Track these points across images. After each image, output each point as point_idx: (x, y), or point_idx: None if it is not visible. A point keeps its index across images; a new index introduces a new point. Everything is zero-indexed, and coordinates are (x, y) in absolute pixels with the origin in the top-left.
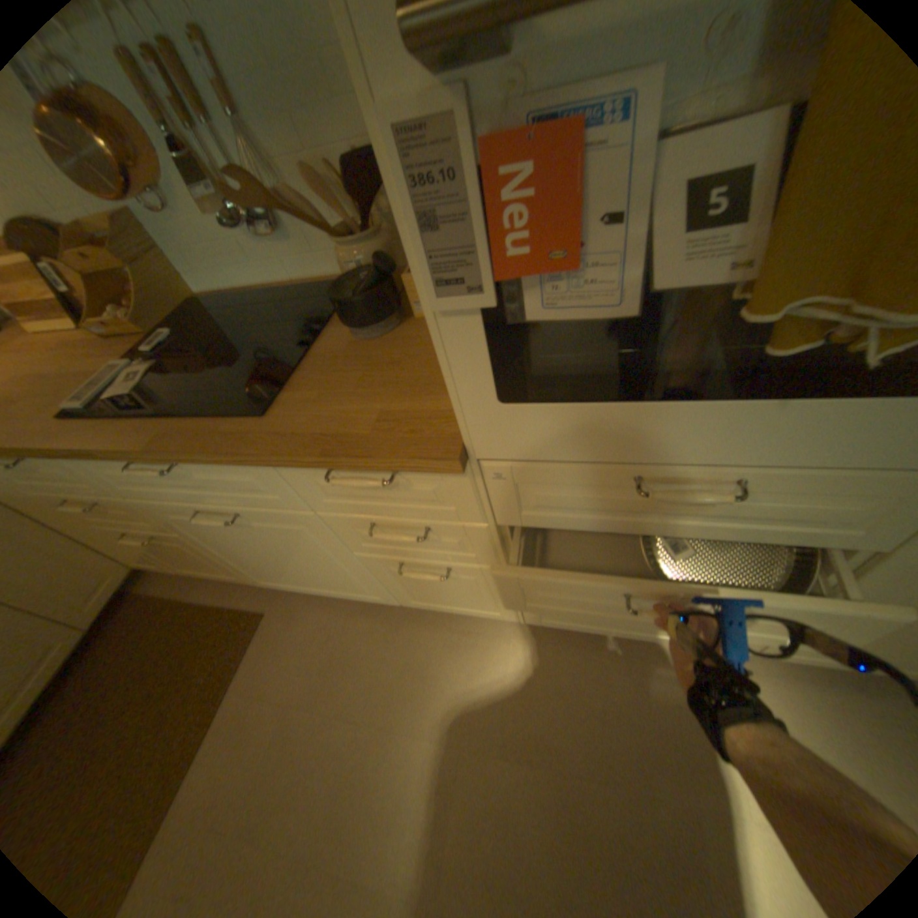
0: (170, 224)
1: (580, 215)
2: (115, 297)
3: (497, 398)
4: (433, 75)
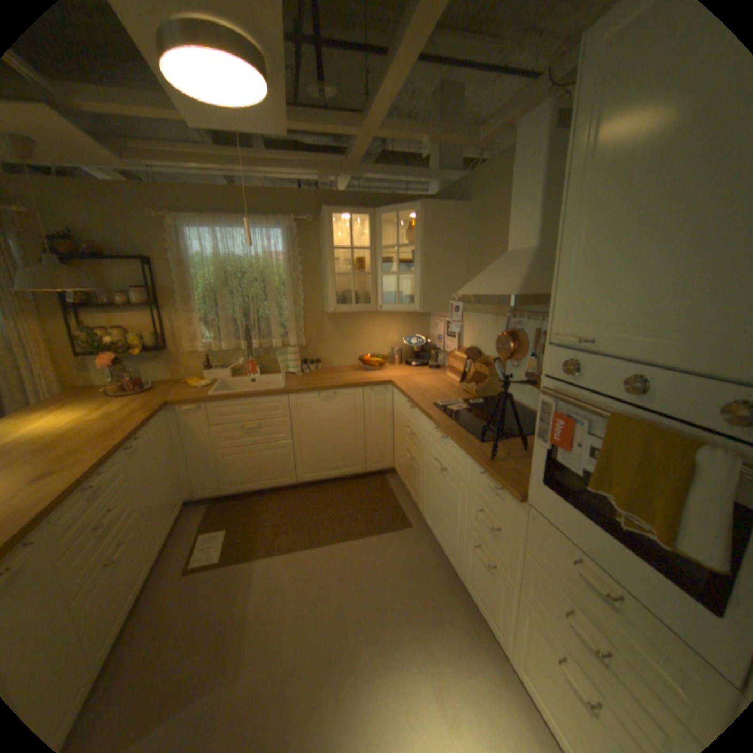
0: (515, 373)
1: (571, 442)
2: (478, 382)
3: (543, 483)
4: (552, 400)
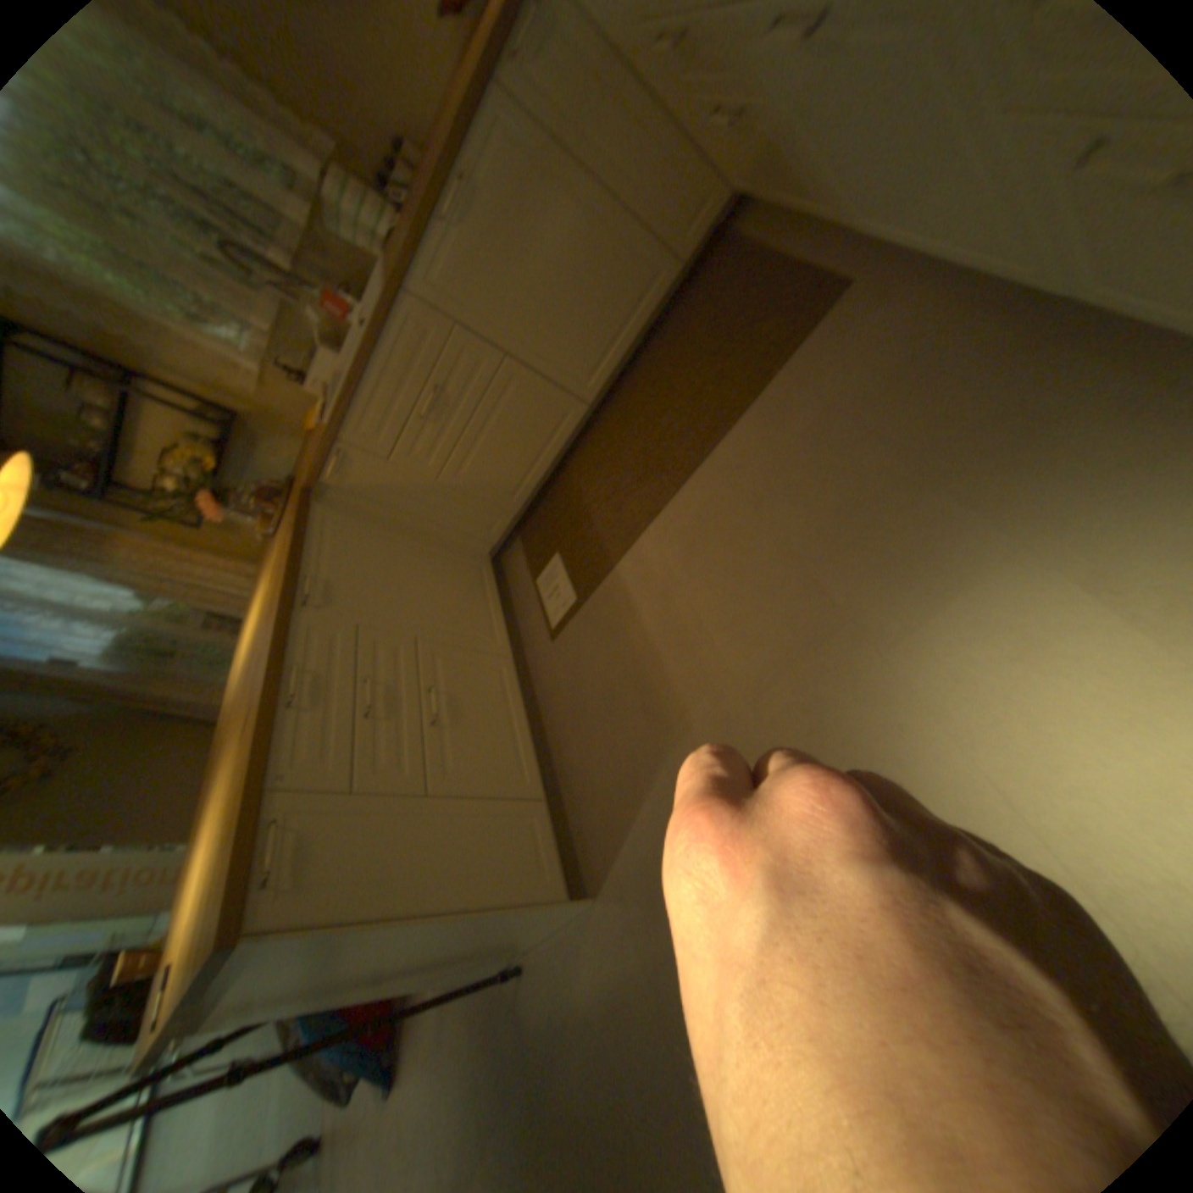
0: None
1: None
2: None
3: None
4: None
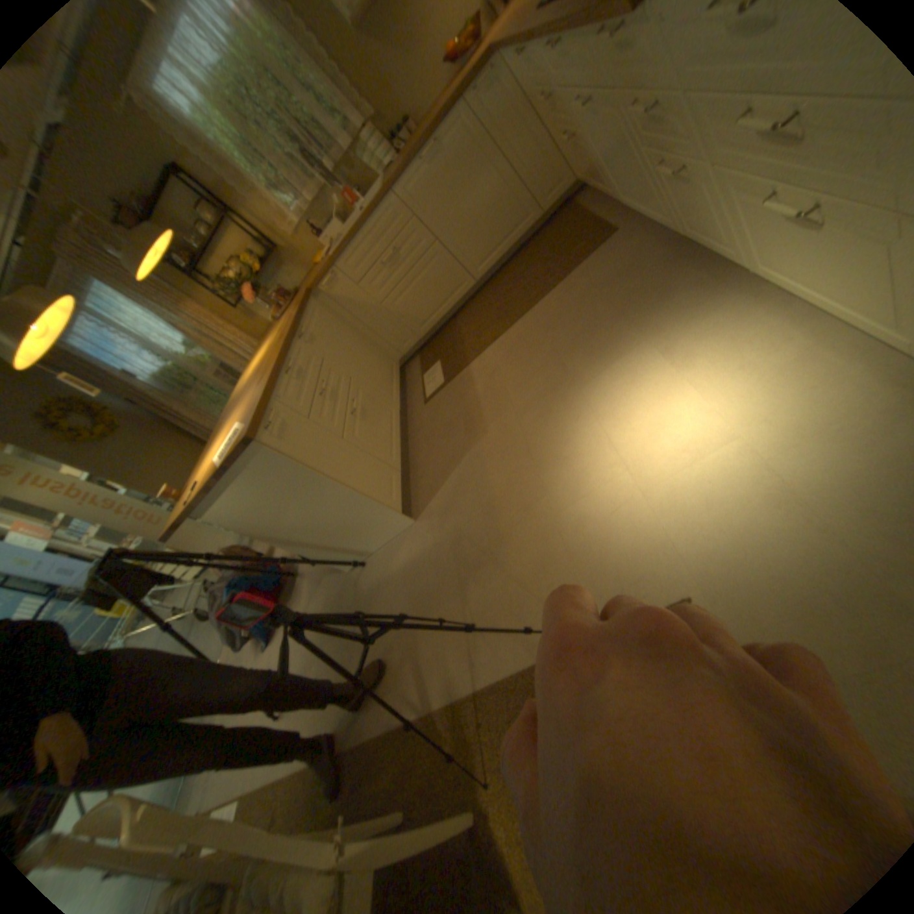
0: None
1: None
2: None
3: None
4: None
